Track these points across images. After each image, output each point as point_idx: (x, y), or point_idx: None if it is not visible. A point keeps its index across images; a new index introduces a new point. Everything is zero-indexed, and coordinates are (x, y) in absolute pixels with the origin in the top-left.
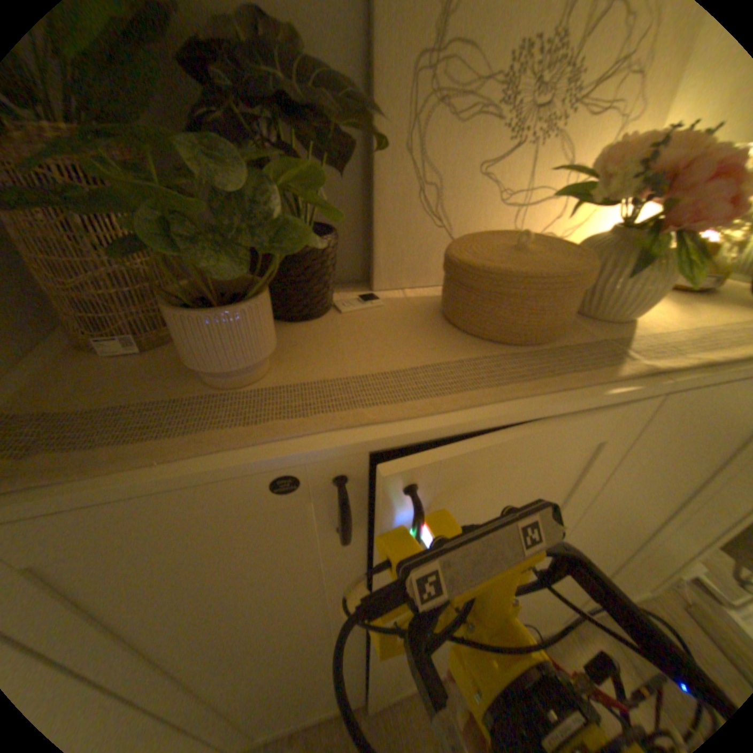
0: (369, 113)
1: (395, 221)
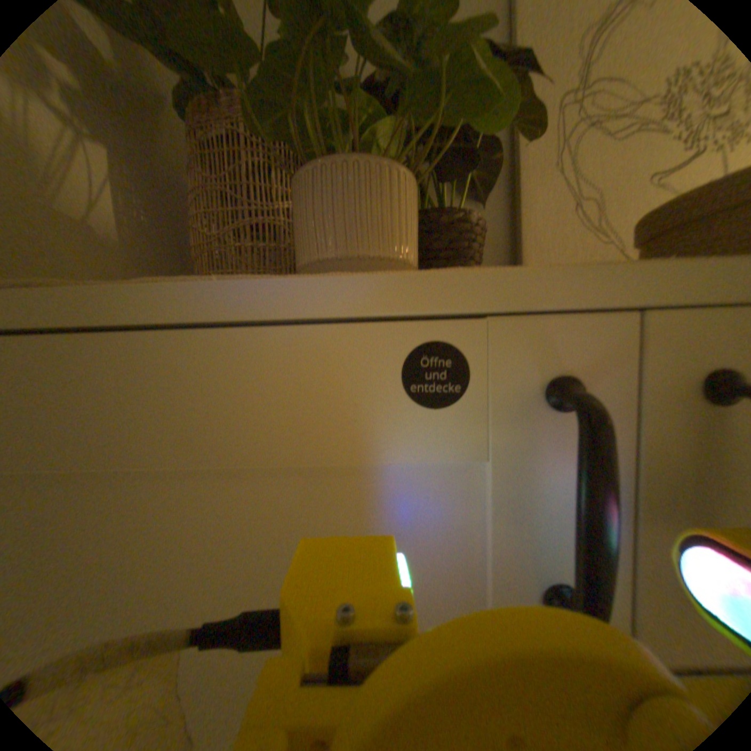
0: (528, 88)
1: (548, 239)
